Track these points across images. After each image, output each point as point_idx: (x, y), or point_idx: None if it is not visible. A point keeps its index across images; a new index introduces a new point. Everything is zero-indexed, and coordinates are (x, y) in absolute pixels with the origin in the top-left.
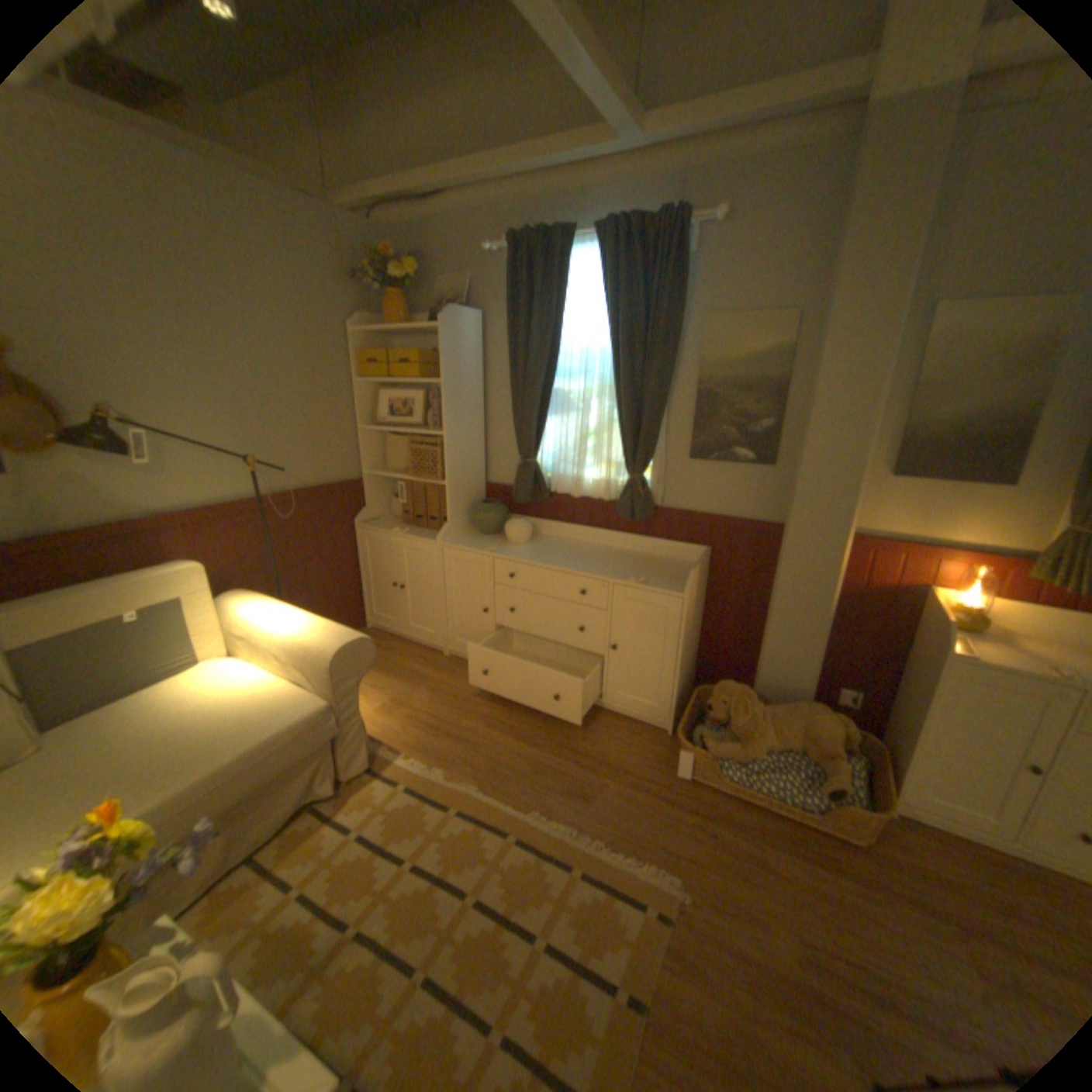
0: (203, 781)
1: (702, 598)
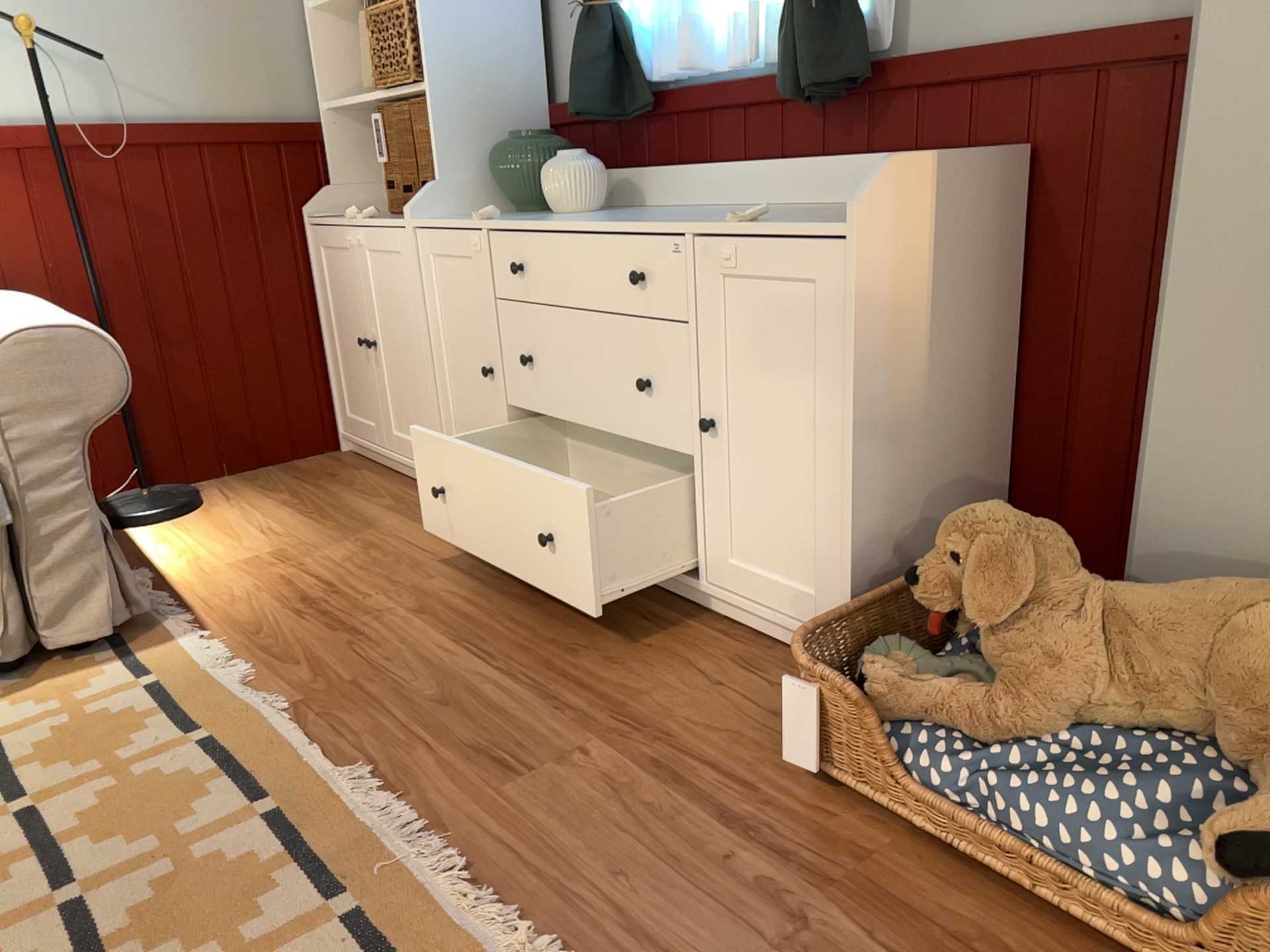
0: None
1: (999, 306)
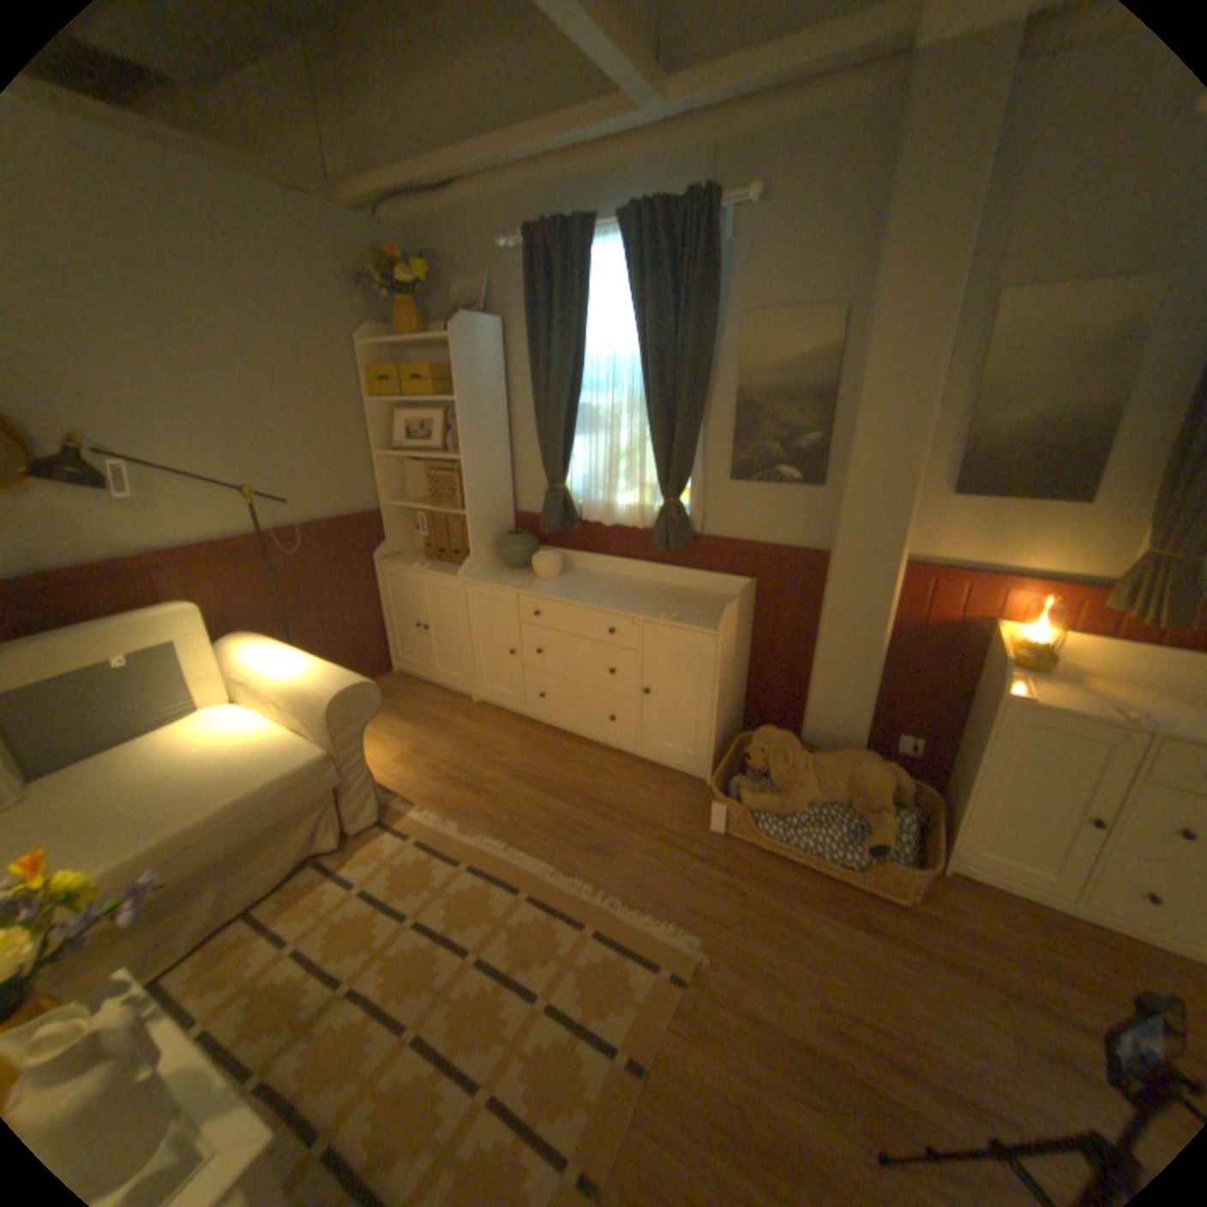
0: (184, 833)
1: (747, 636)
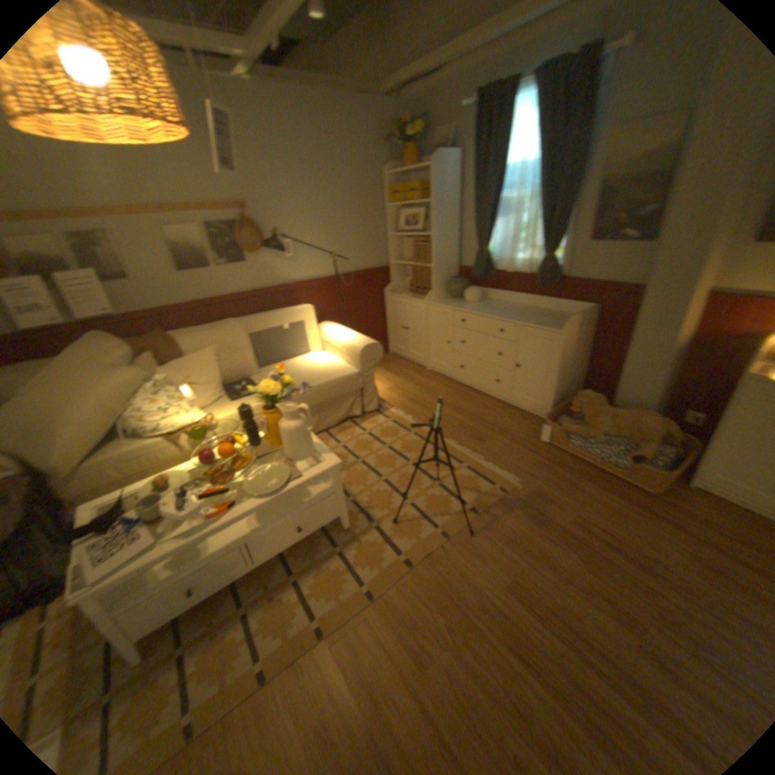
0: (308, 389)
1: (588, 341)
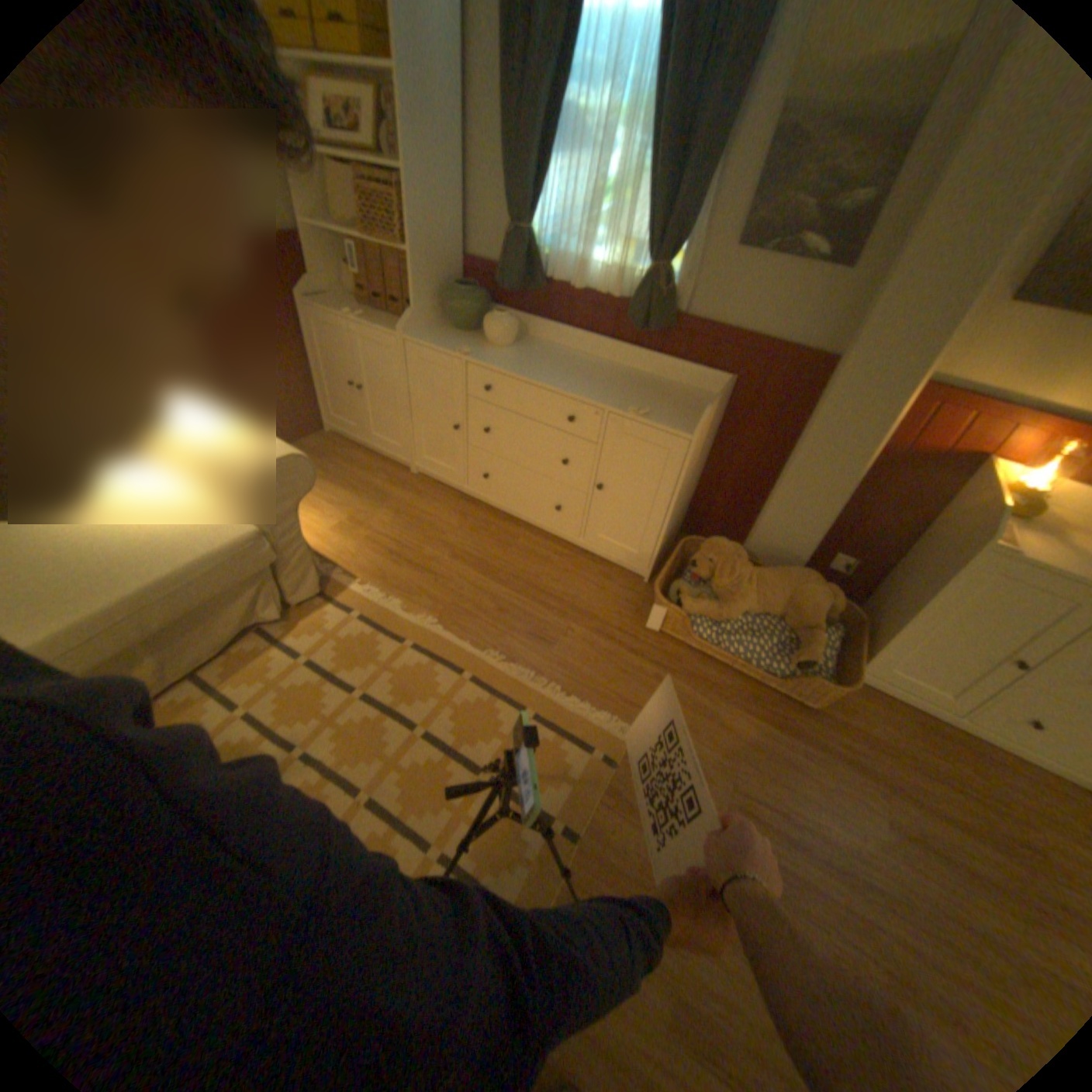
0: (106, 611)
1: (711, 440)
